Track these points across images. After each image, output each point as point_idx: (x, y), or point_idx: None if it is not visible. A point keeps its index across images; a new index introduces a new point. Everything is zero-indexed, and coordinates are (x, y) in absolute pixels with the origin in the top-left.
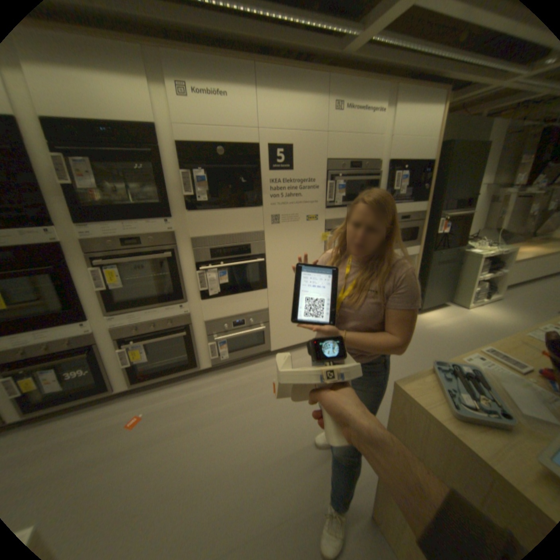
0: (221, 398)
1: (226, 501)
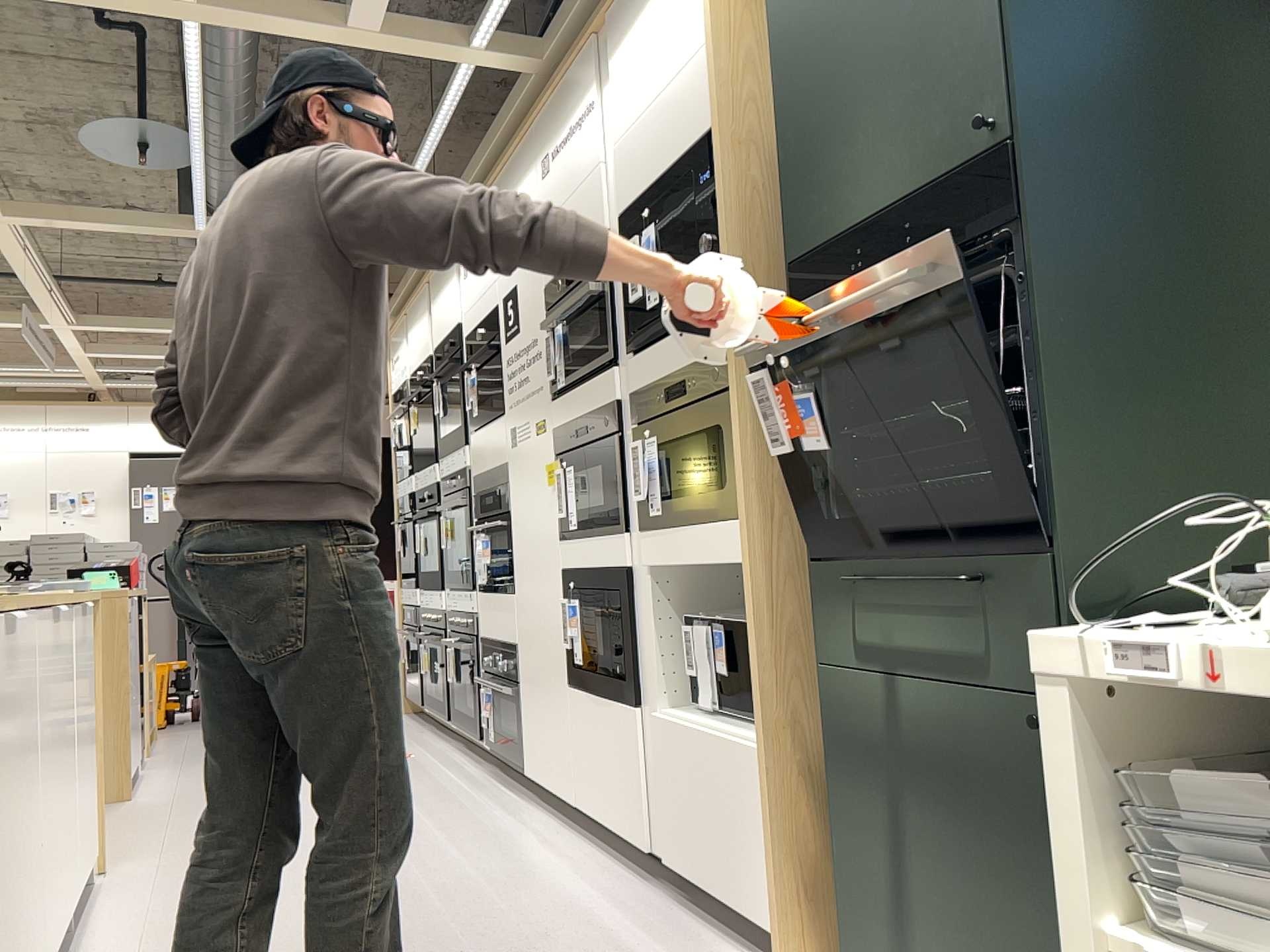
0: (420, 784)
1: None
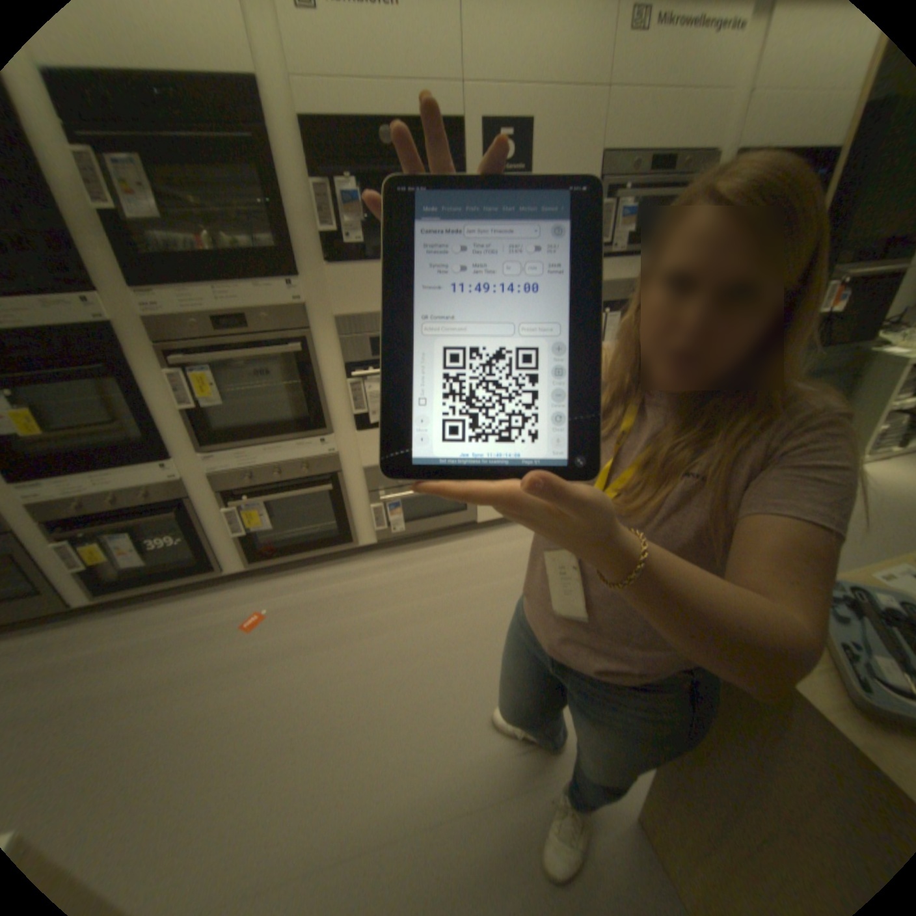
0: (392, 594)
1: (391, 761)
